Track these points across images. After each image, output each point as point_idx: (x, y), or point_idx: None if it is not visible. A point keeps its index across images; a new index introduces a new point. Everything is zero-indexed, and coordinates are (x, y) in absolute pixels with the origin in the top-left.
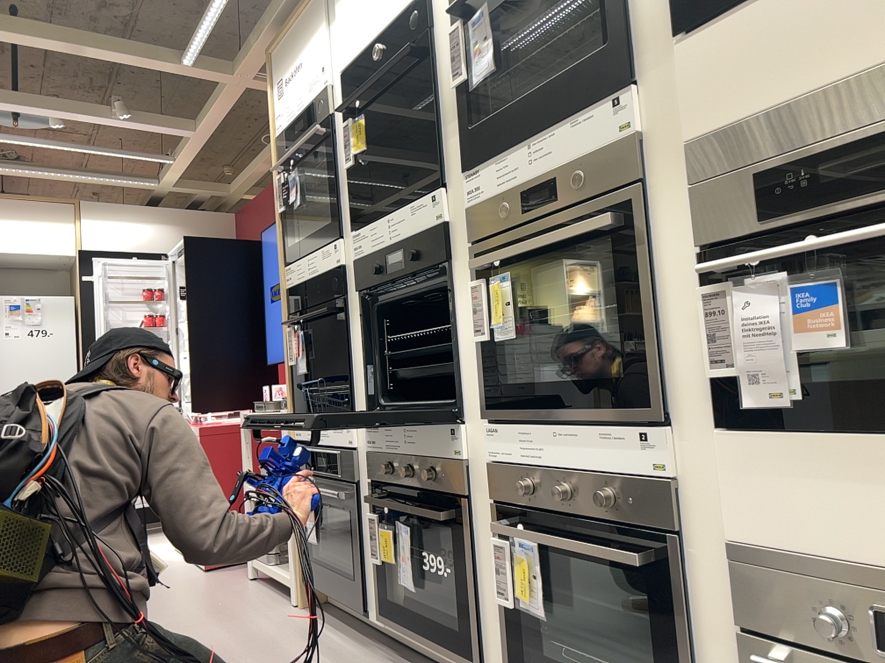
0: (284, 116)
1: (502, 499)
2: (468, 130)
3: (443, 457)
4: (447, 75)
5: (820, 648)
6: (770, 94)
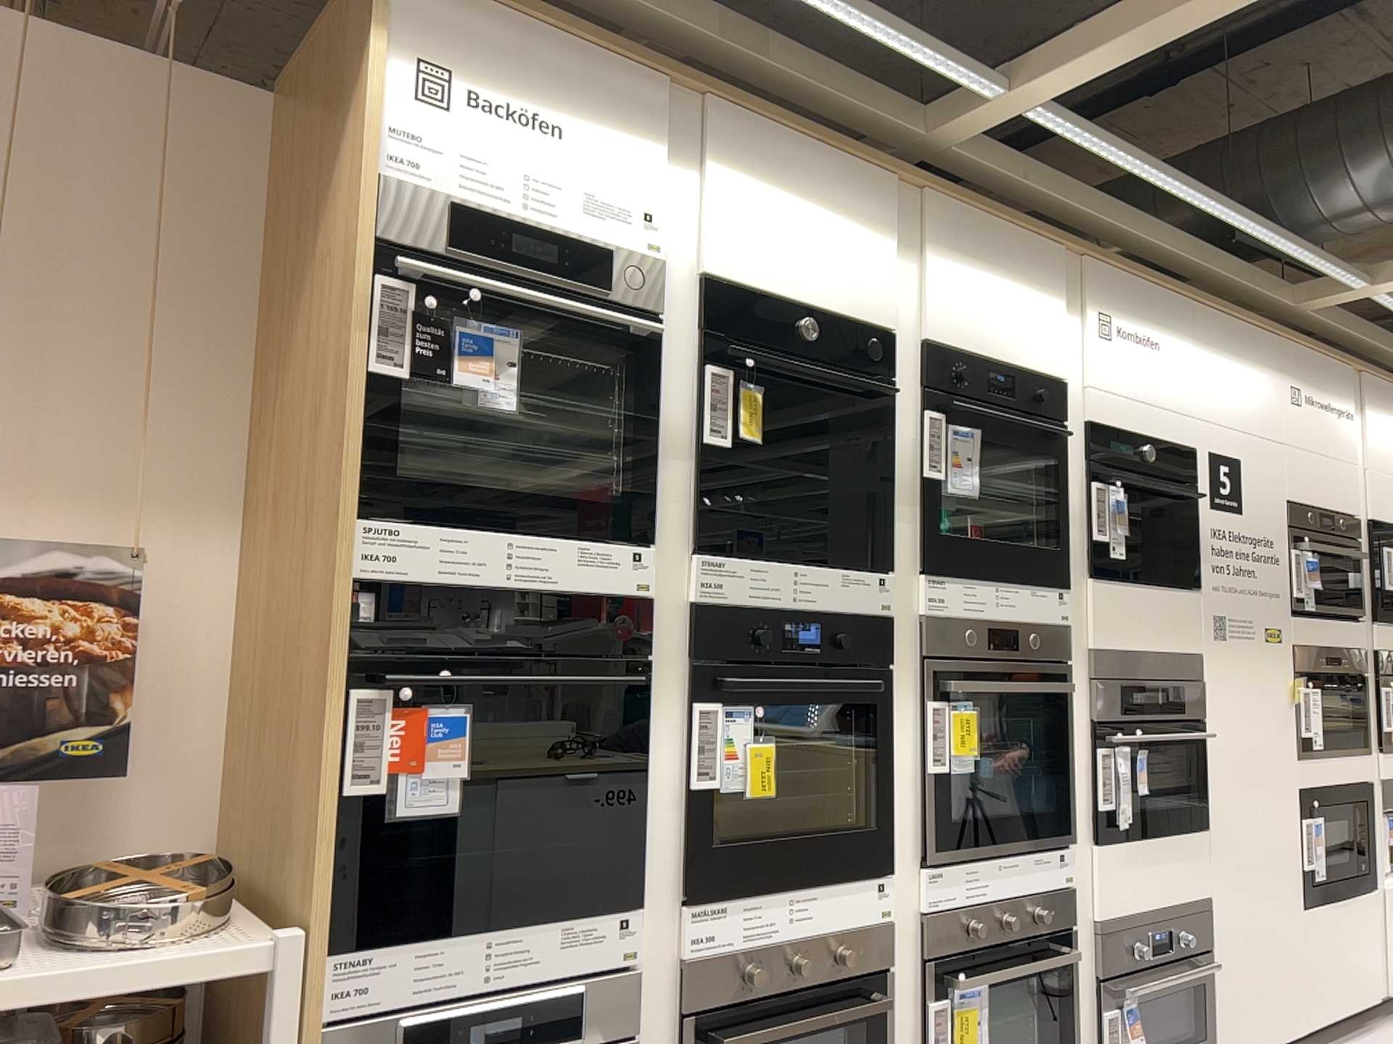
0: (453, 166)
1: (939, 951)
2: (938, 533)
3: (862, 922)
4: (906, 449)
5: (1129, 967)
6: (1127, 642)
